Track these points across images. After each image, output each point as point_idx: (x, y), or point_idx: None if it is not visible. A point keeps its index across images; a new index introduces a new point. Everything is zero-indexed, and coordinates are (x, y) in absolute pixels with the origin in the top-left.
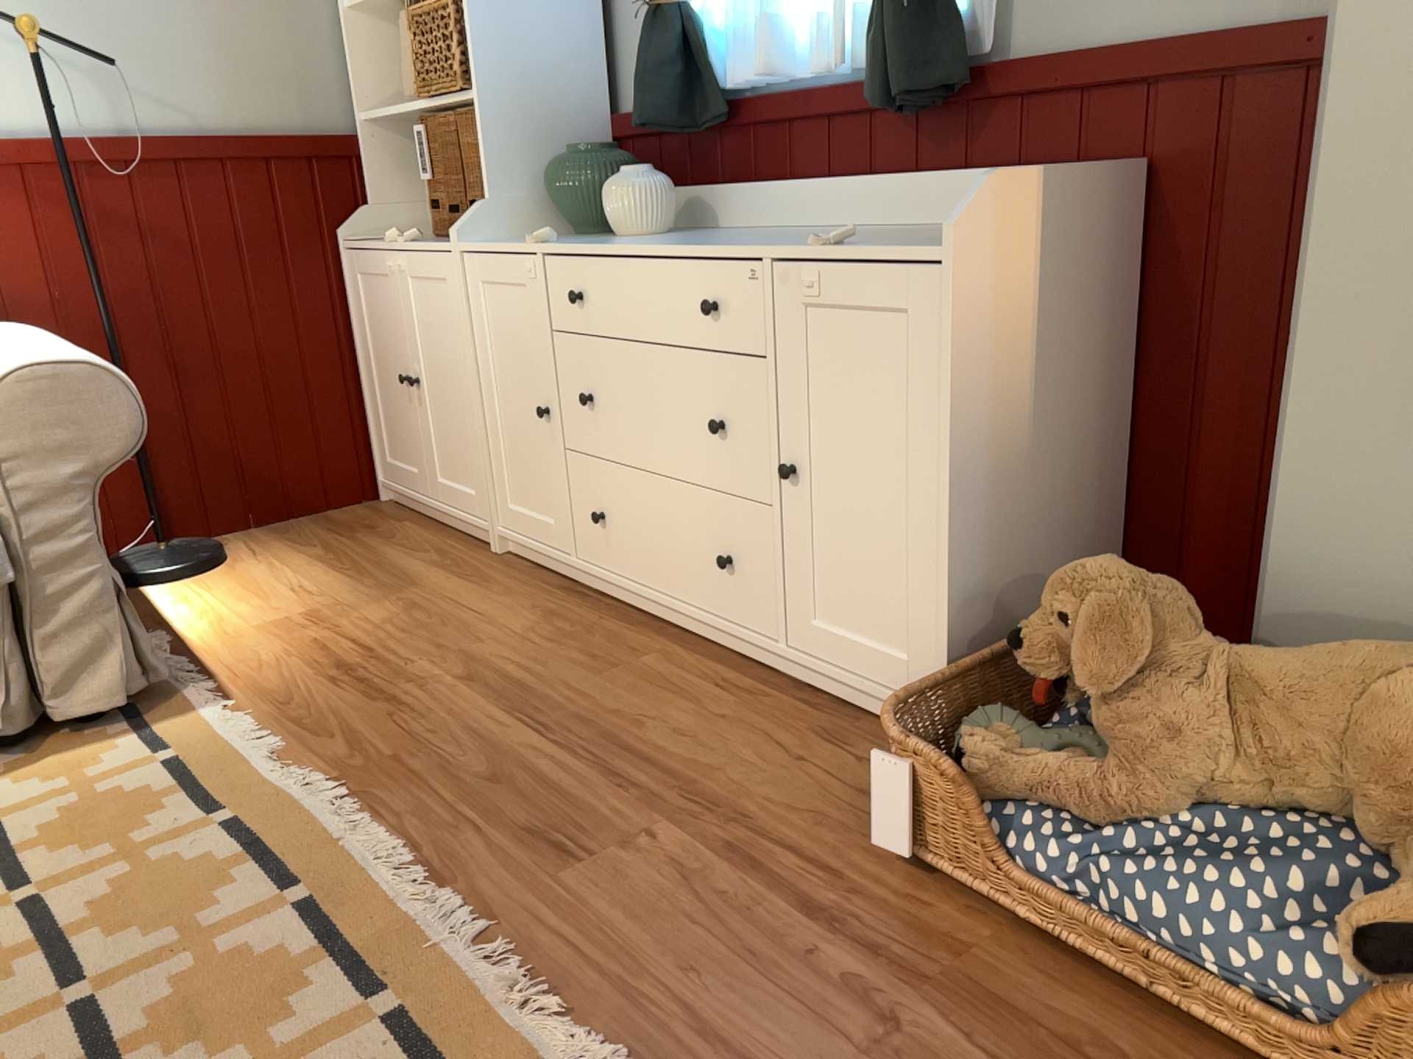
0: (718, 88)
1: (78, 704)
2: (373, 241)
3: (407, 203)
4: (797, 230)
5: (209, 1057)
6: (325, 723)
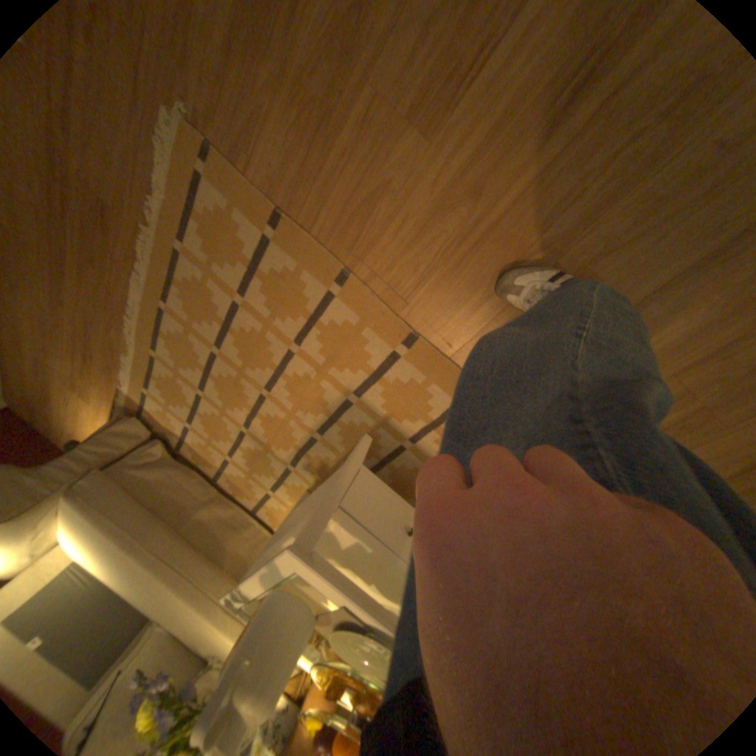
0: None
1: (138, 429)
2: None
3: None
4: None
5: (209, 292)
6: (103, 344)
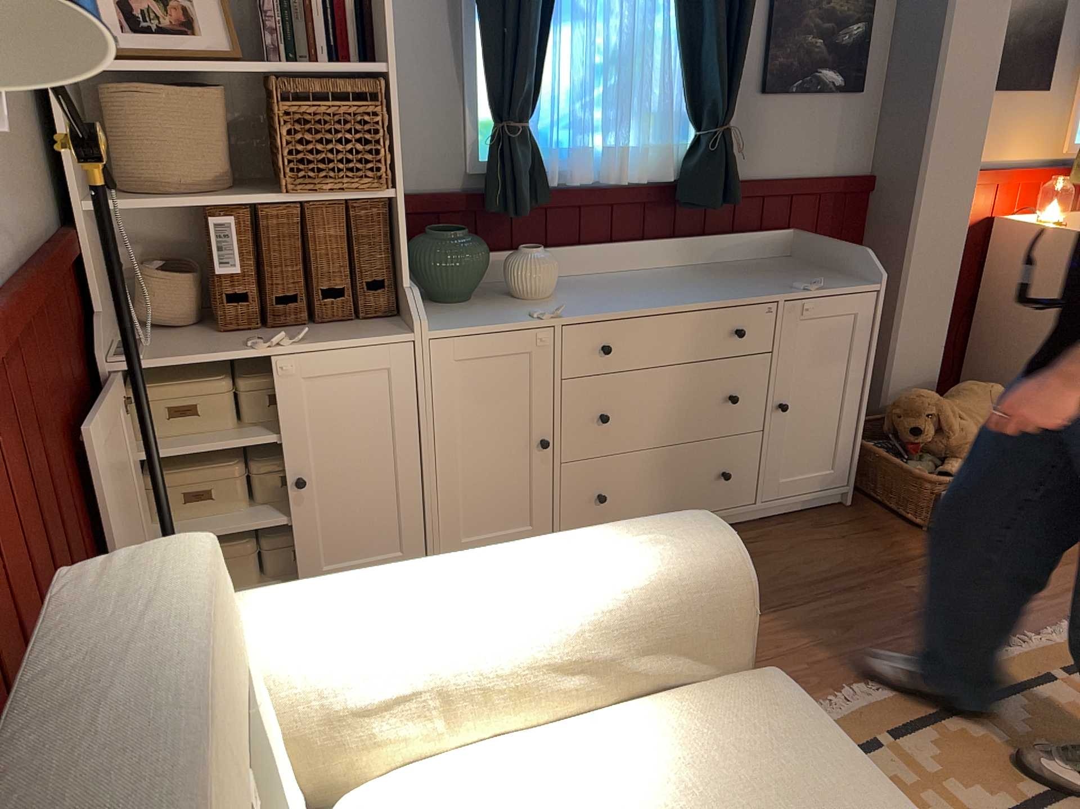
0: (547, 182)
1: None
2: (147, 352)
3: (110, 298)
4: (628, 275)
5: None
6: None
